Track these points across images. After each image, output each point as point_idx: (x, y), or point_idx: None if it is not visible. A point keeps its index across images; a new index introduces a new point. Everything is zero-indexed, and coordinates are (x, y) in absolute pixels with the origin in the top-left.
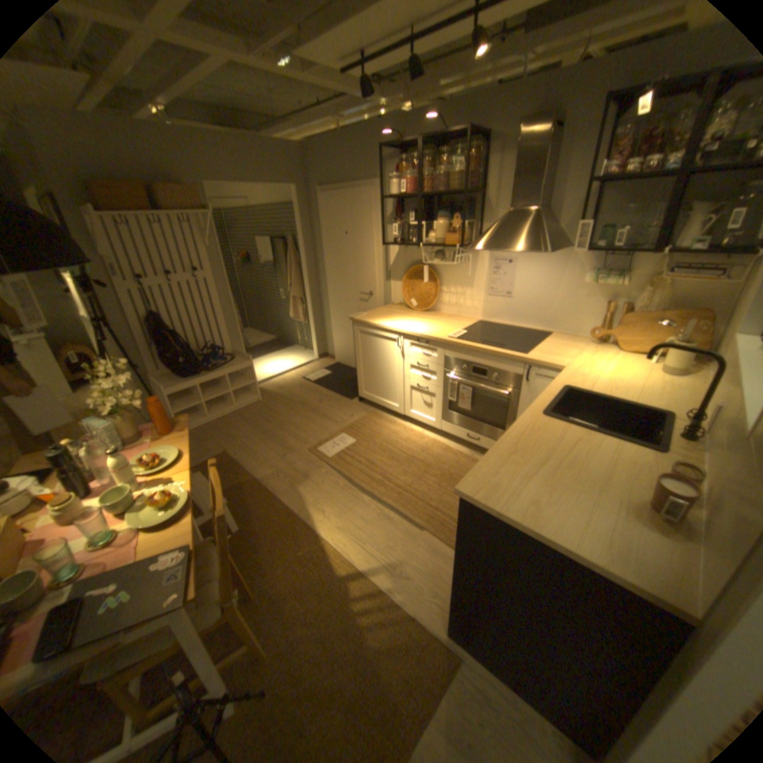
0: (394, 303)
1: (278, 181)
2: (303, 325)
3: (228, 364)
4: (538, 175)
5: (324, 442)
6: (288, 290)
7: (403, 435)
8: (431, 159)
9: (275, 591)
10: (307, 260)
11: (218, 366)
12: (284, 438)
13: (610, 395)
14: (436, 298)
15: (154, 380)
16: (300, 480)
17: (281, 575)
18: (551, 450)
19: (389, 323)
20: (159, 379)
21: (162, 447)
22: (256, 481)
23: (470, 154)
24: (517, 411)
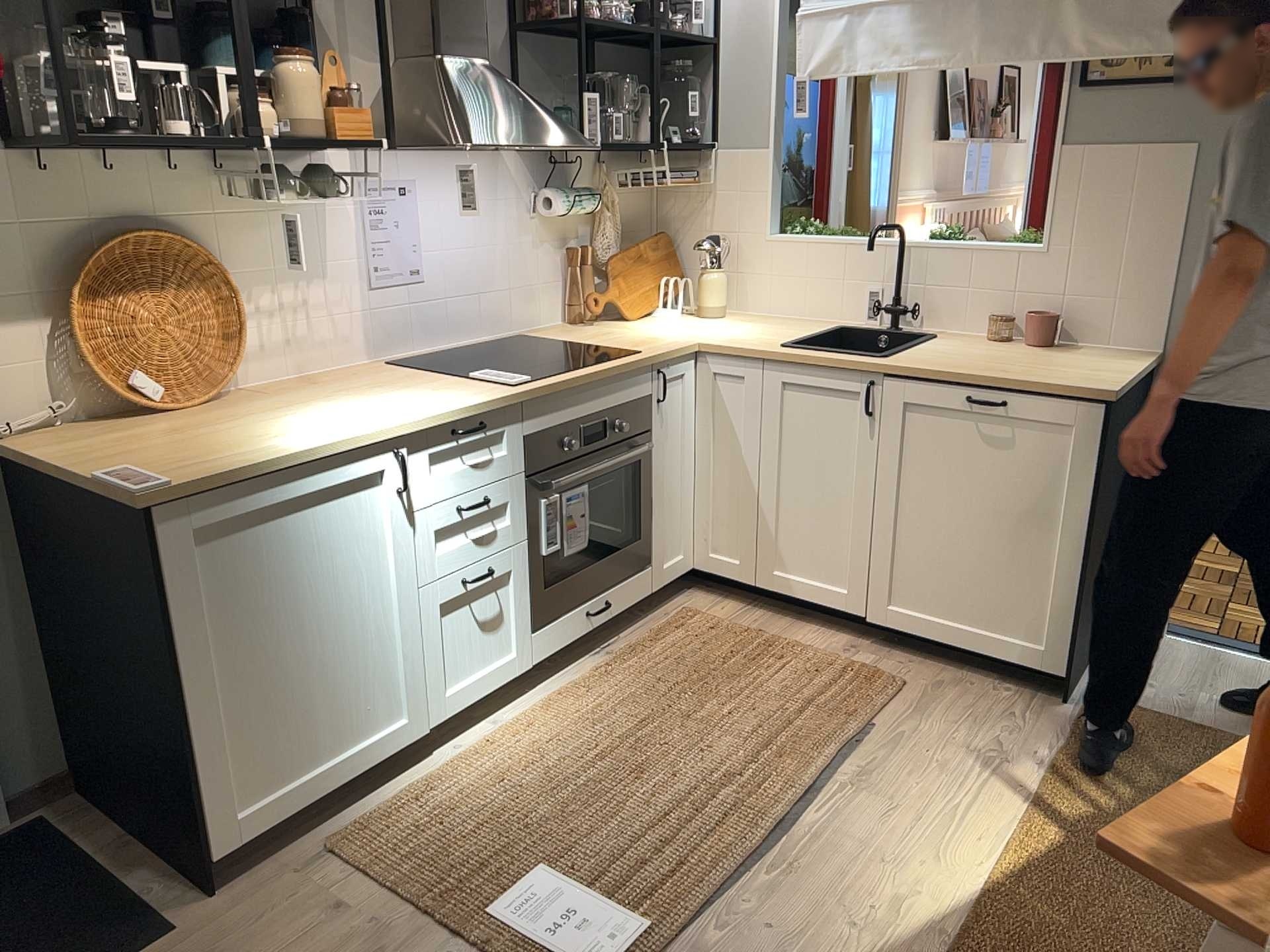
0: (15, 430)
1: None
2: None
3: None
4: None
5: None
6: None
7: (518, 756)
8: None
9: (1189, 944)
10: None
11: None
12: None
13: (799, 336)
14: (247, 339)
15: None
16: None
17: (1147, 945)
18: (976, 361)
19: (313, 436)
20: None
21: None
22: None
23: None
24: (640, 483)
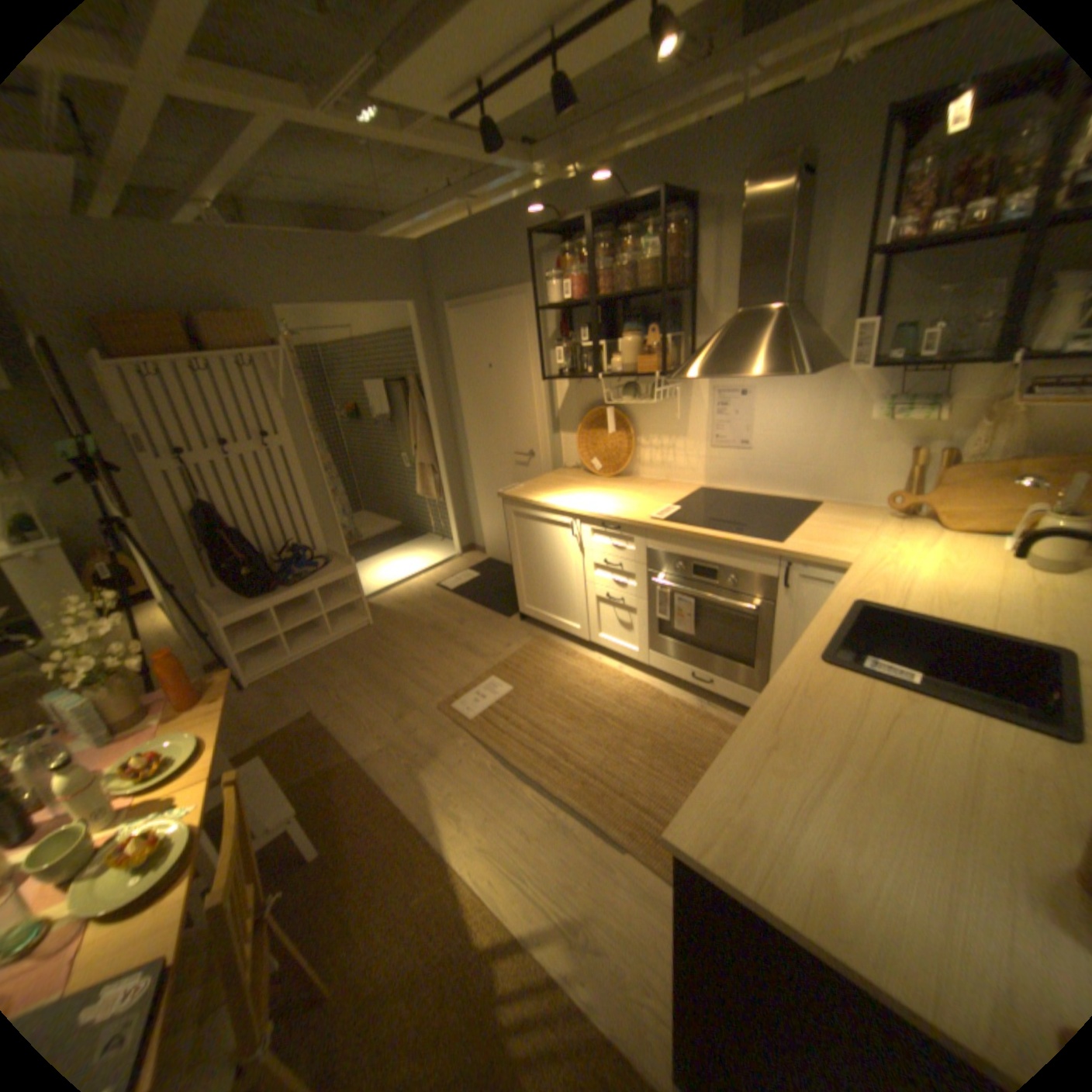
0: (567, 466)
1: (391, 298)
2: (436, 504)
3: (319, 572)
4: (780, 254)
5: (464, 691)
6: (413, 454)
7: (589, 676)
8: (609, 245)
9: (369, 980)
10: (437, 410)
11: (303, 576)
12: (402, 687)
13: (942, 617)
14: (630, 456)
15: (205, 604)
16: (423, 761)
17: (380, 947)
18: (846, 741)
19: (557, 499)
20: (214, 602)
21: (172, 735)
22: (352, 764)
23: (668, 231)
24: (773, 636)
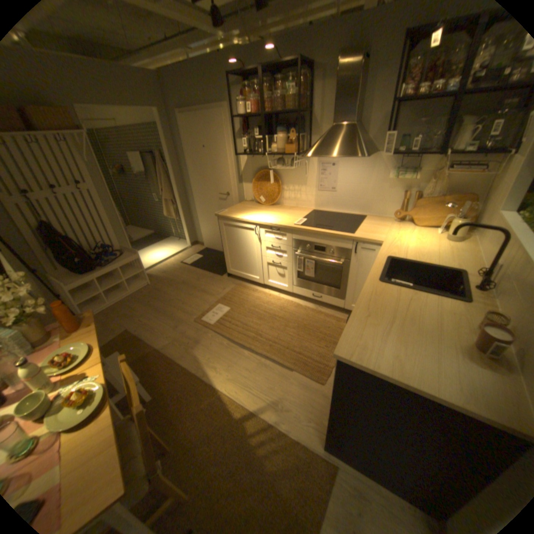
0: (246, 200)
1: (141, 104)
2: (175, 221)
3: (118, 258)
4: (352, 97)
5: (206, 312)
6: (160, 194)
7: (265, 299)
8: (268, 84)
9: (187, 441)
10: (173, 170)
11: (109, 261)
12: (173, 313)
13: (420, 261)
14: (279, 195)
15: (52, 279)
16: (192, 345)
17: (189, 427)
18: (394, 310)
19: (246, 216)
20: (58, 278)
21: (70, 345)
22: (155, 351)
23: (299, 80)
24: (348, 275)
